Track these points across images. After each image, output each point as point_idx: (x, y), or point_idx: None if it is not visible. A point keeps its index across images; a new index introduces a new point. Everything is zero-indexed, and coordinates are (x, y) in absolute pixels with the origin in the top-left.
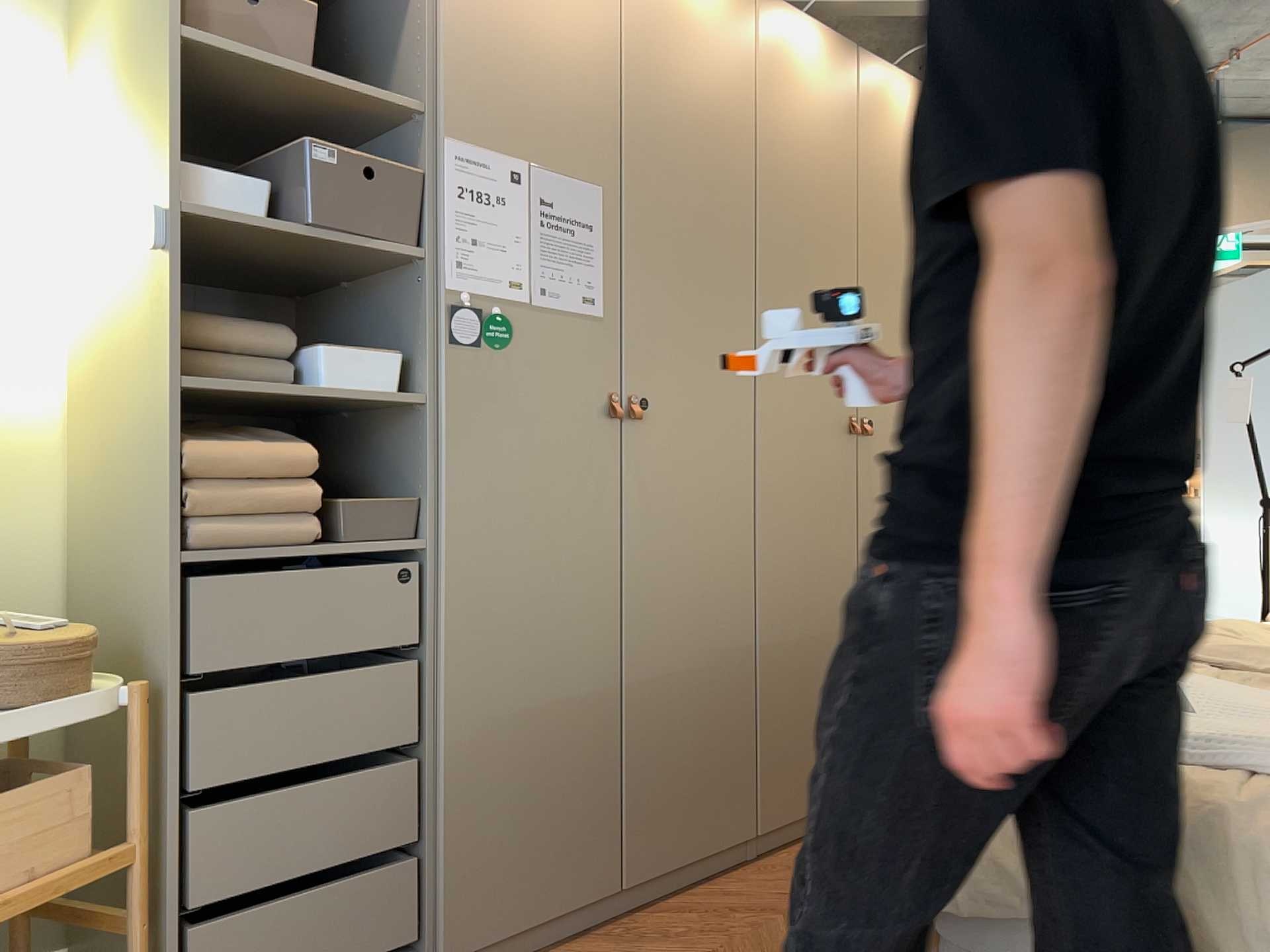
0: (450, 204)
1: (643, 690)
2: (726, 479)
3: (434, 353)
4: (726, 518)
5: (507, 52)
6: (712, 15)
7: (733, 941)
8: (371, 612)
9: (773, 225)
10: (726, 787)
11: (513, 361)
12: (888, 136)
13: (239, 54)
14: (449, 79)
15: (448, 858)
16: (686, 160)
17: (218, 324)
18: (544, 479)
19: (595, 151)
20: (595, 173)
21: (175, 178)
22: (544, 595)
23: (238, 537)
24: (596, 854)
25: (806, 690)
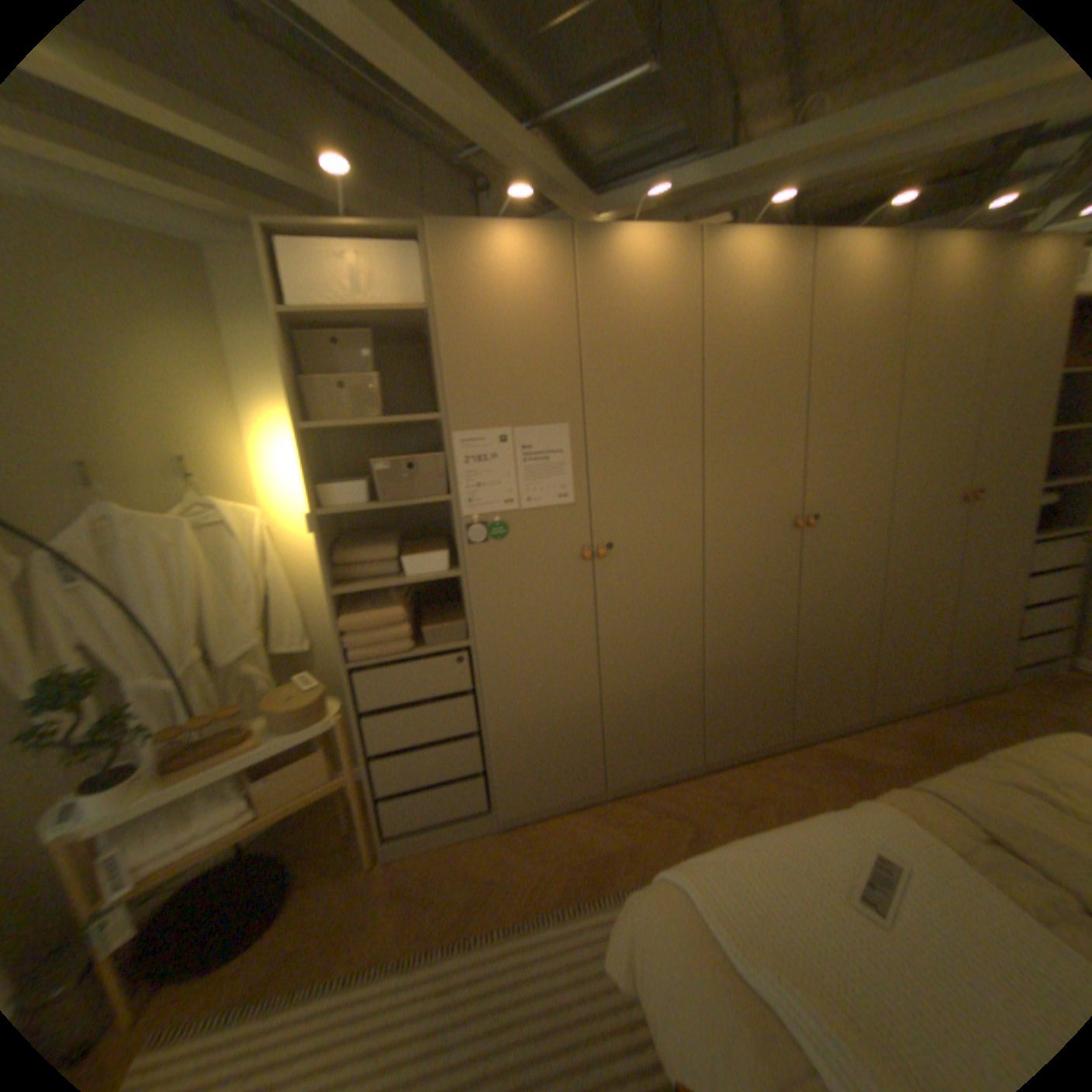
0: (462, 469)
1: (617, 699)
2: (677, 579)
3: (464, 550)
4: (677, 601)
5: (491, 364)
6: (658, 268)
7: (655, 840)
8: (447, 677)
9: (719, 405)
10: (680, 743)
11: (514, 544)
12: (847, 294)
13: (333, 426)
14: (453, 396)
15: (500, 779)
16: (637, 384)
17: (360, 551)
18: (540, 602)
19: (562, 403)
20: (563, 417)
21: (317, 497)
22: (546, 659)
23: (374, 653)
24: (589, 776)
25: (746, 689)
